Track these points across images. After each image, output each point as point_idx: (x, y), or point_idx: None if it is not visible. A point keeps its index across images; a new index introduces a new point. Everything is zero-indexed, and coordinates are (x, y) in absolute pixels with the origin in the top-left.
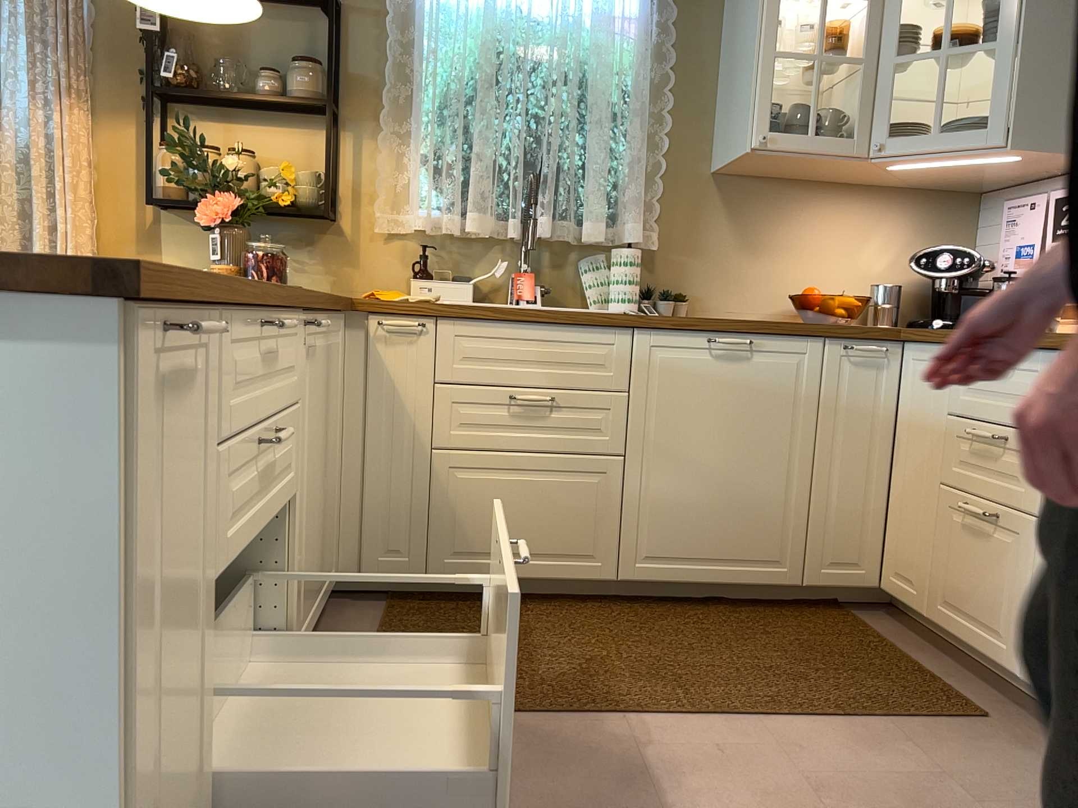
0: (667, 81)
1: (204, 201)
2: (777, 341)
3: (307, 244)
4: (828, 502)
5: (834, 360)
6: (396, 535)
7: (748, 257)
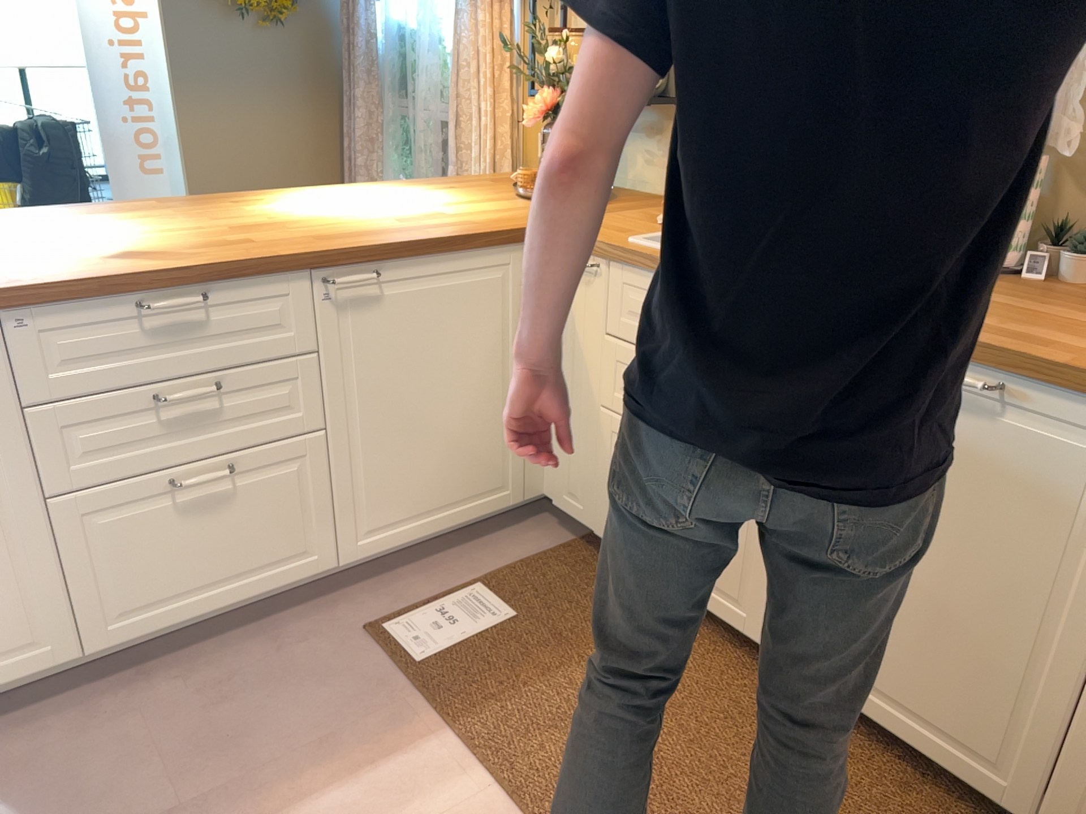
0: None
1: (537, 97)
2: (1056, 400)
3: (654, 133)
4: None
5: None
6: (575, 480)
7: None
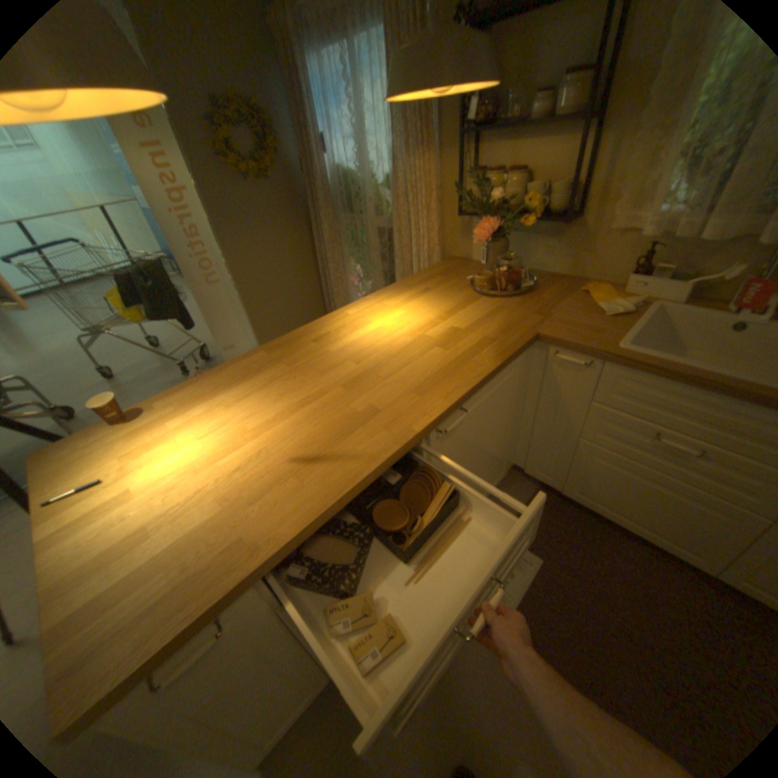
0: None
1: (479, 221)
2: None
3: (556, 233)
4: None
5: None
6: (548, 467)
7: None
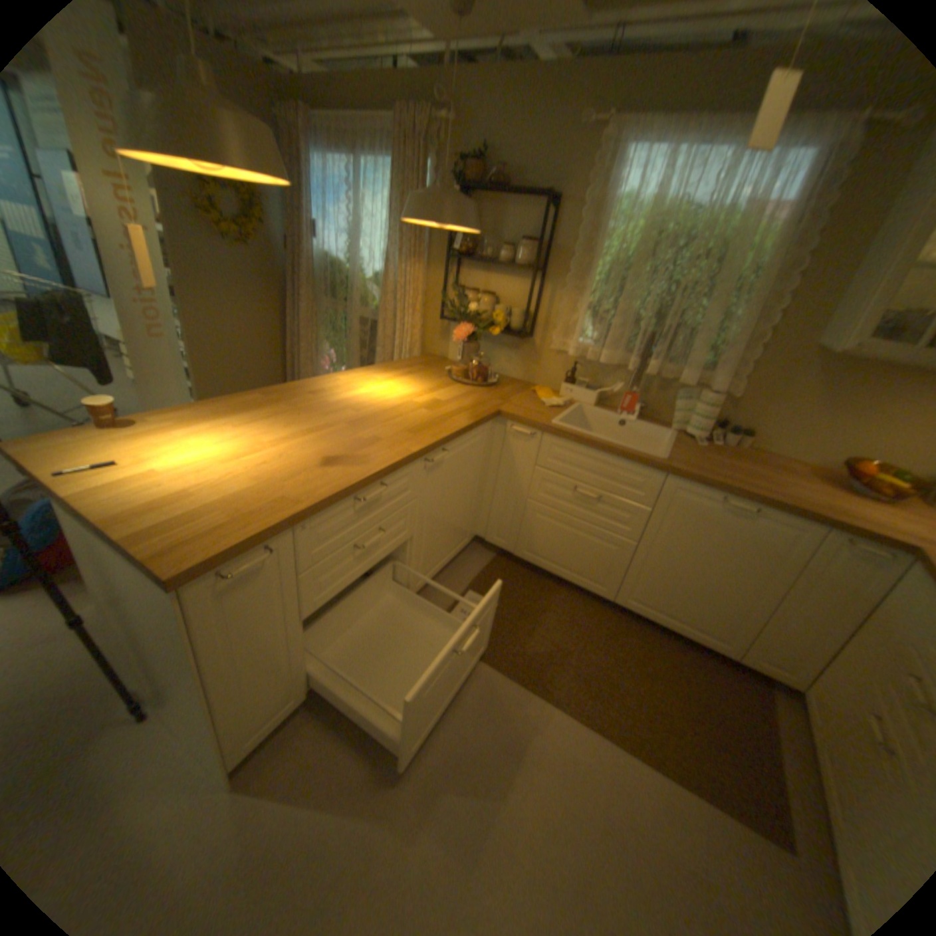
0: (803, 262)
1: (457, 326)
2: (783, 517)
3: (514, 348)
4: (783, 629)
5: (834, 546)
6: (503, 531)
7: (826, 416)
